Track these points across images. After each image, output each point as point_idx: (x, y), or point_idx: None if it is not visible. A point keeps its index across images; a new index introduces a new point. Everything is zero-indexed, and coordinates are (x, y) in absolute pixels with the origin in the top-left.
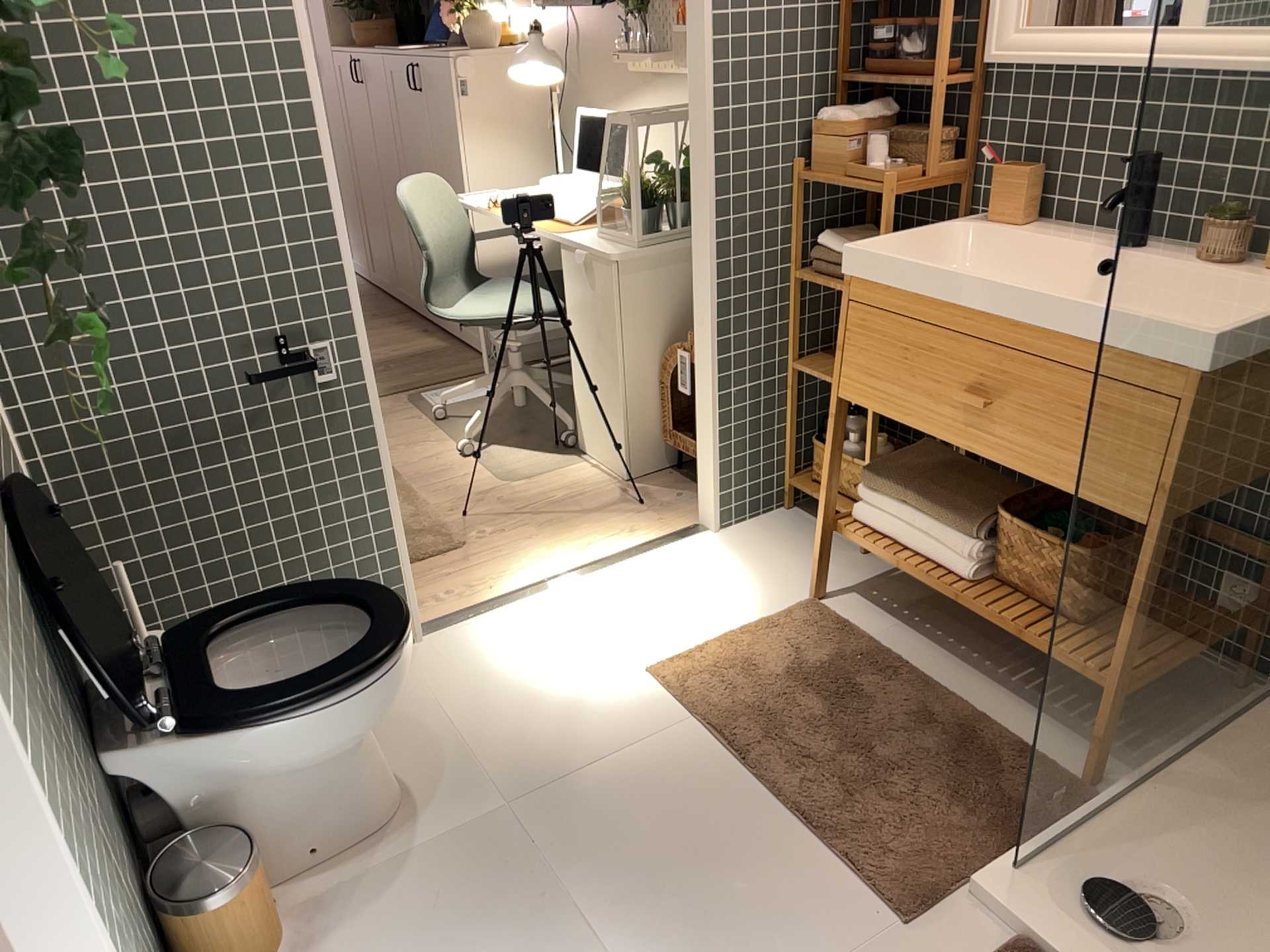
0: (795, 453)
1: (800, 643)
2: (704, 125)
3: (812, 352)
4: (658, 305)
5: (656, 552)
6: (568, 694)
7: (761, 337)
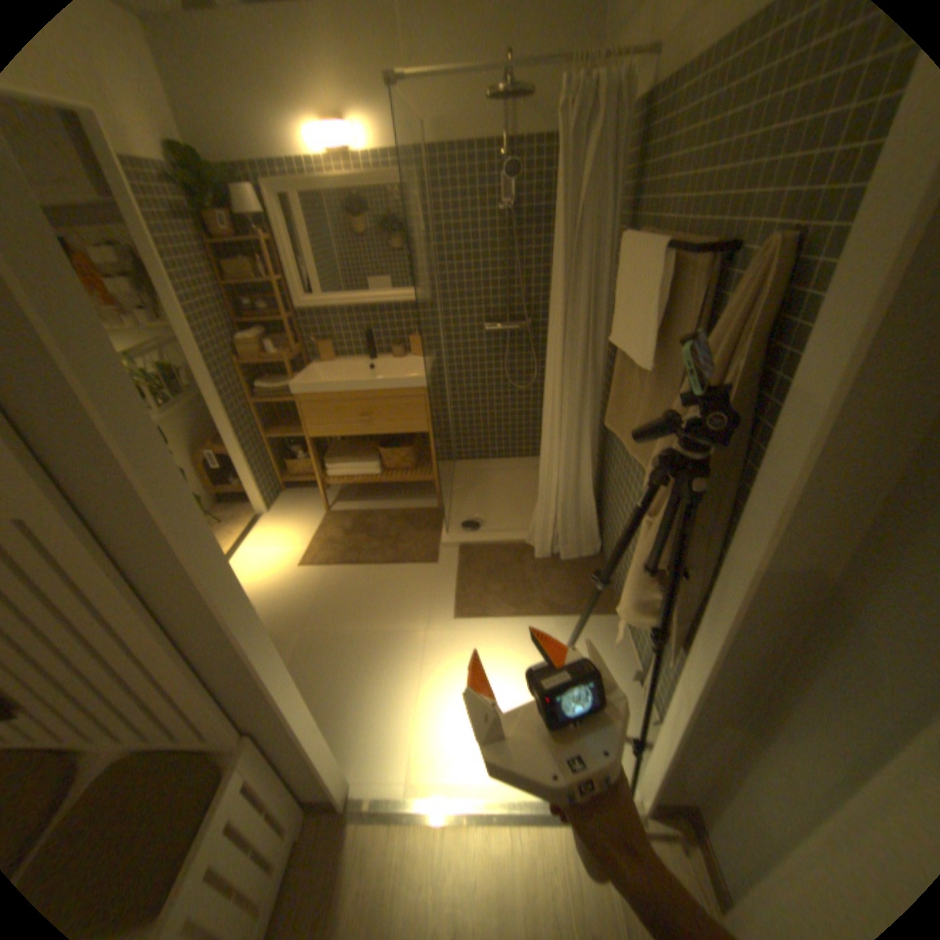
0: (278, 469)
1: (337, 525)
2: (193, 352)
3: (272, 428)
4: (178, 437)
5: (250, 533)
6: (277, 592)
7: (247, 430)
